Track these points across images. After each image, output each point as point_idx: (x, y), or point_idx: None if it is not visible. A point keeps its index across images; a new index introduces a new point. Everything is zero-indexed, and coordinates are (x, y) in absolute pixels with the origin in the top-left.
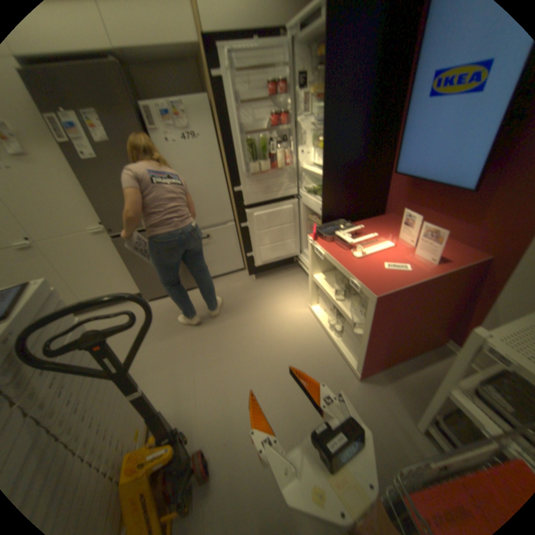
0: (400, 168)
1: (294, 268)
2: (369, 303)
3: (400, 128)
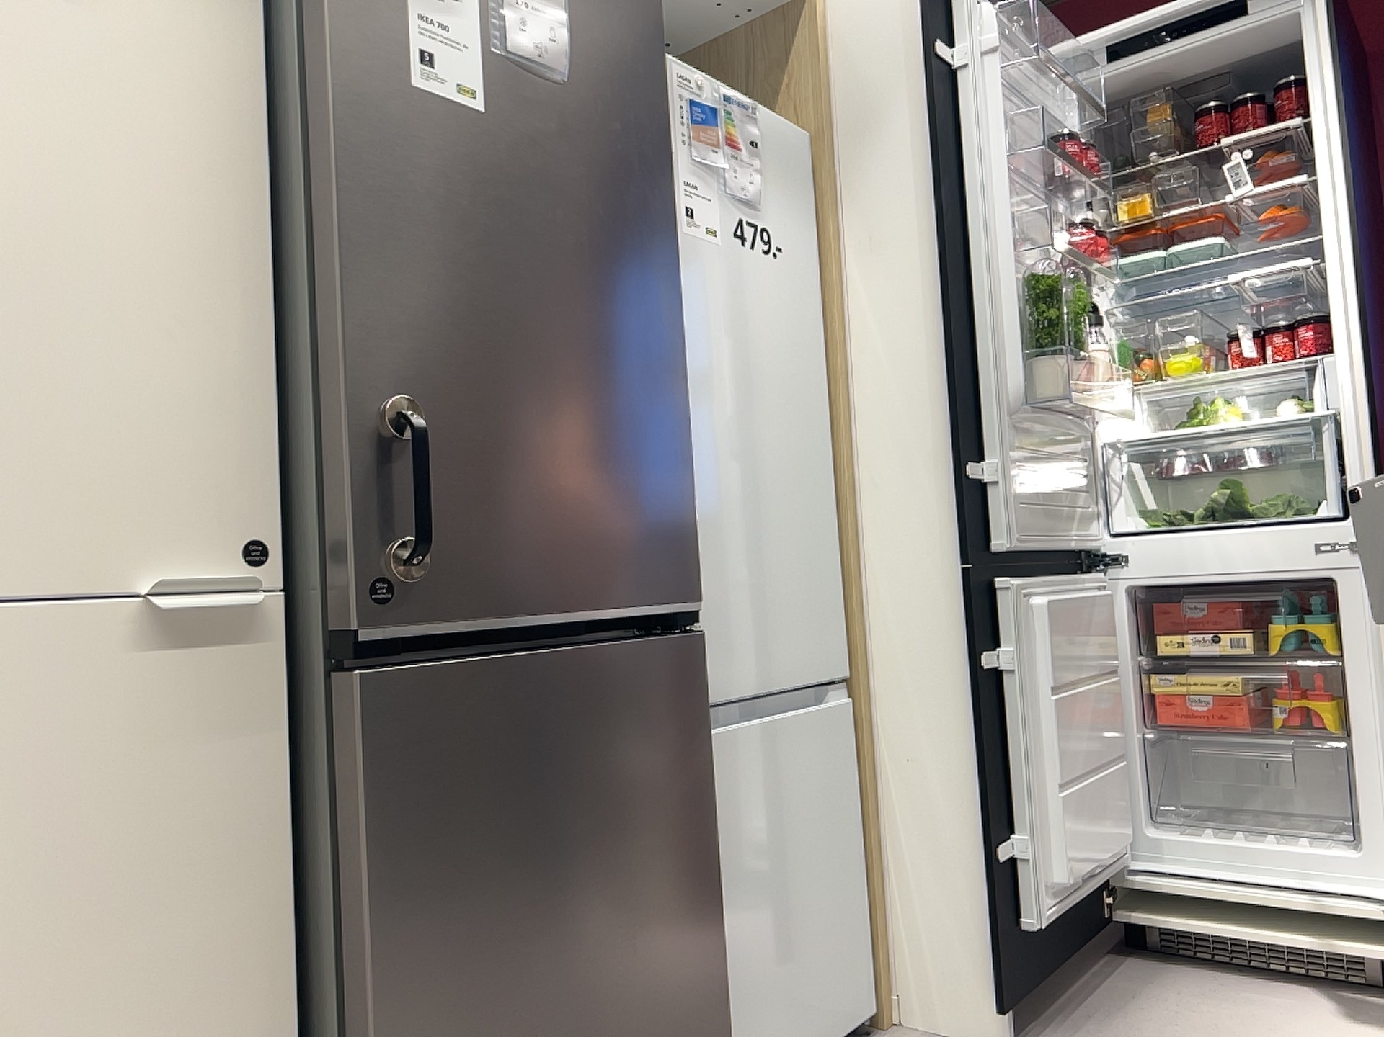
0: None
1: (1110, 960)
2: None
3: None
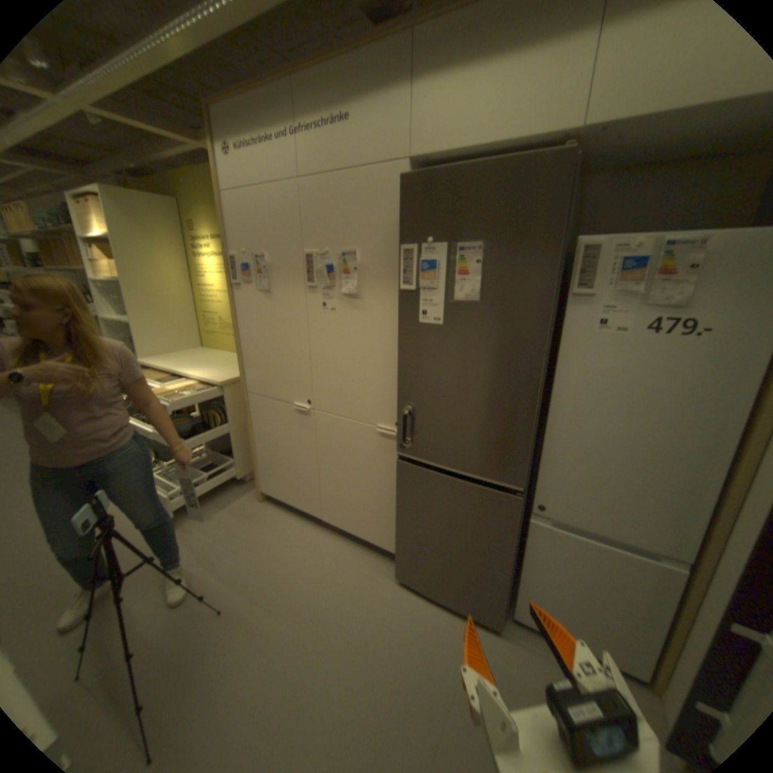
0: None
1: None
2: None
3: None
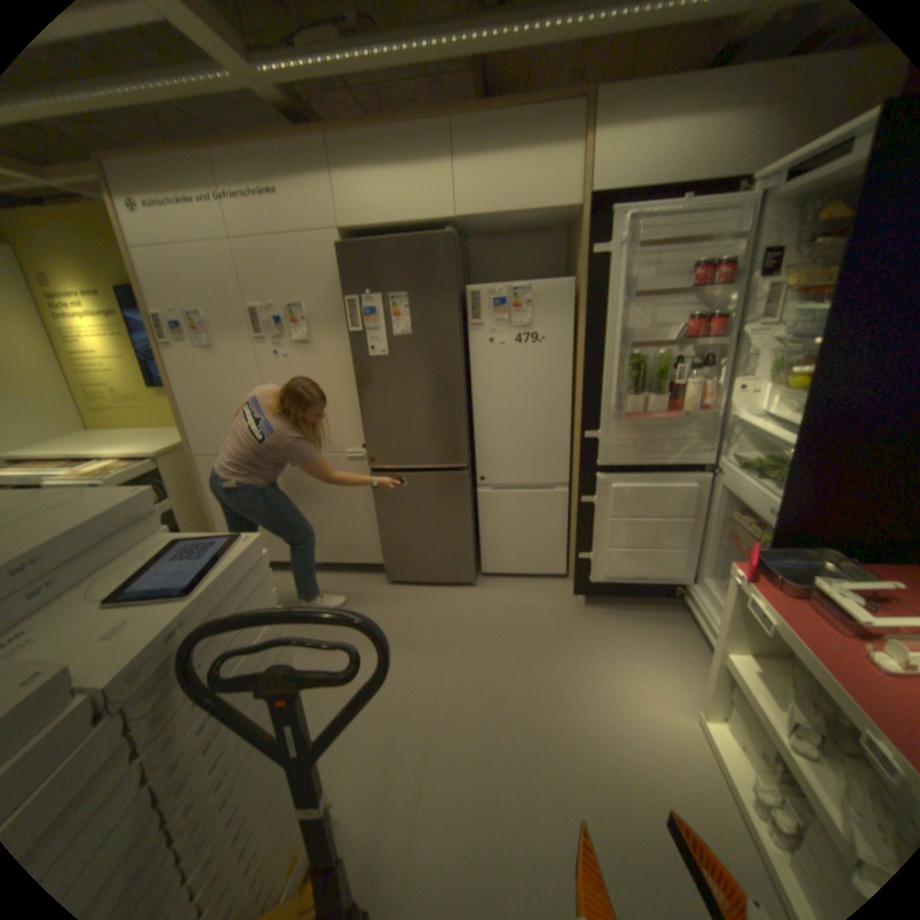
0: None
1: (675, 610)
2: None
3: None
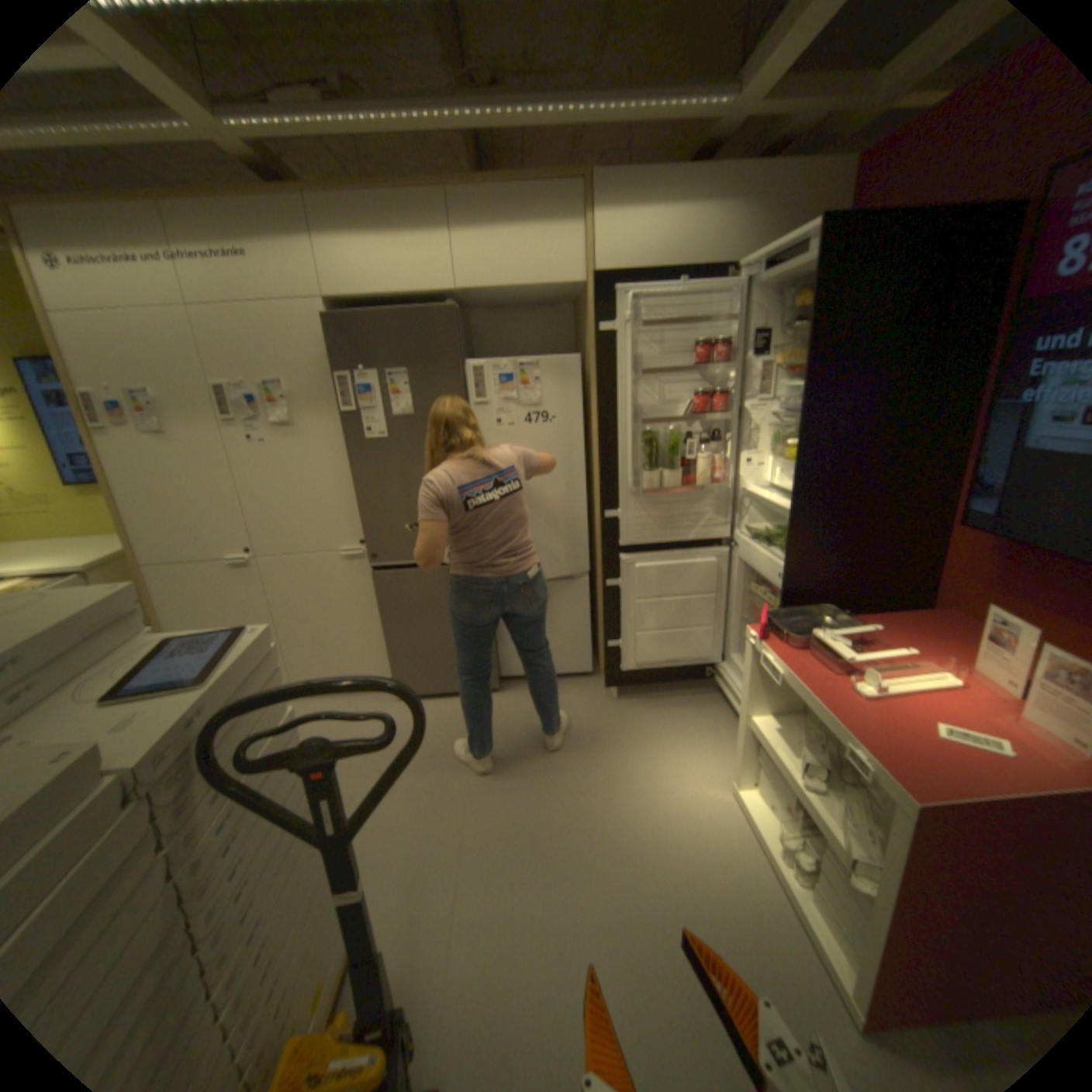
0: (977, 517)
1: (707, 692)
2: (898, 820)
3: (974, 438)
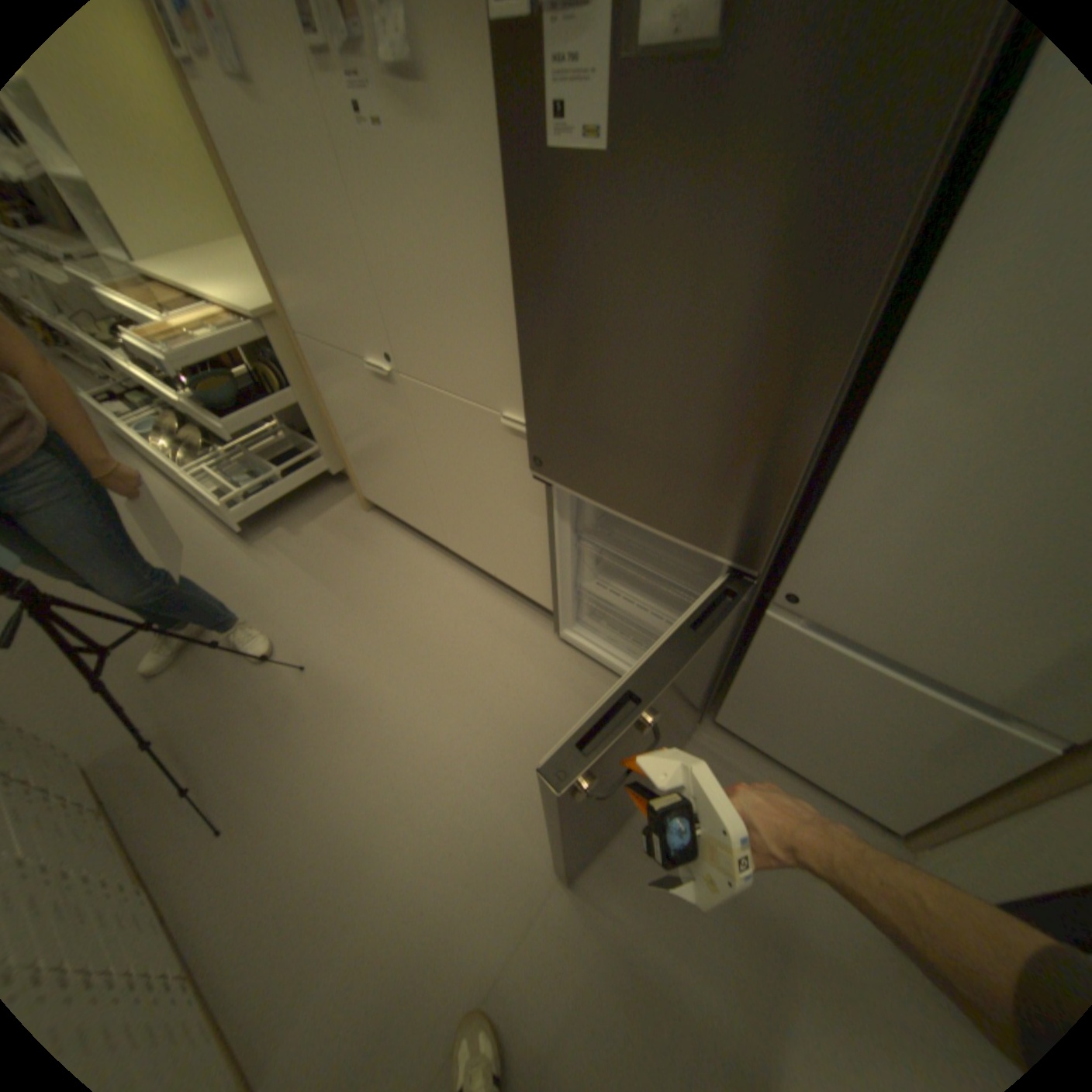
0: None
1: None
2: None
3: None
